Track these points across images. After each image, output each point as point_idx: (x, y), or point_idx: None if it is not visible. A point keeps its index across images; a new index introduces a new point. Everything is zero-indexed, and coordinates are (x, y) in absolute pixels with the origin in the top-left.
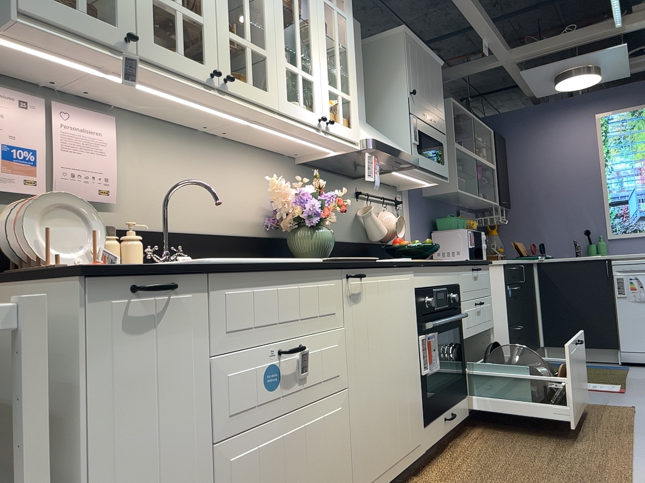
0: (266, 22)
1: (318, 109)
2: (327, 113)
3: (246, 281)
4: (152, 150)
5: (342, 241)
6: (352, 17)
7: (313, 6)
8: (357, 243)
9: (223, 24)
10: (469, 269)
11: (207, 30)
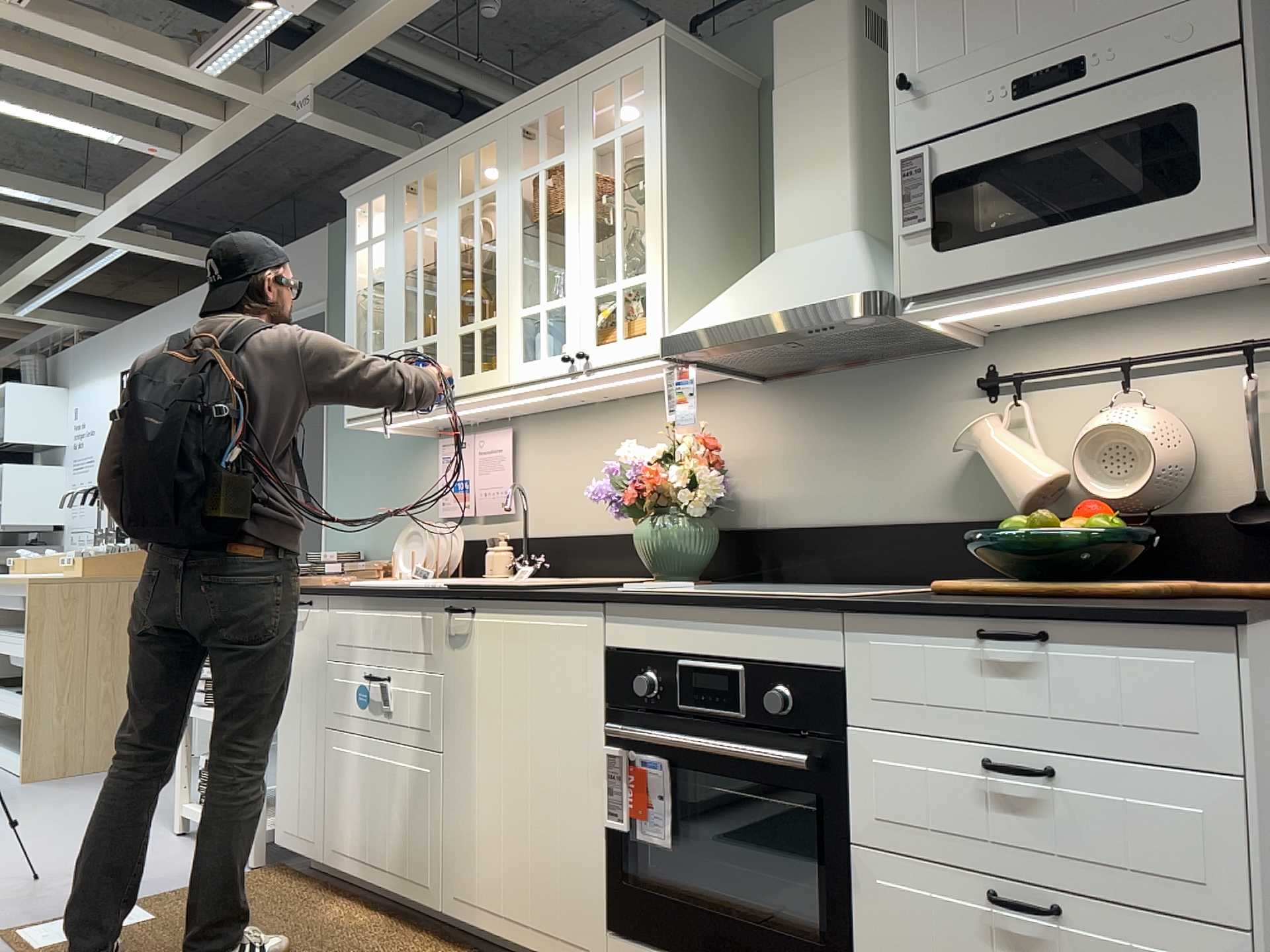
0: (497, 277)
1: (569, 343)
2: (587, 339)
3: (351, 603)
4: (548, 446)
5: (898, 521)
6: (661, 105)
7: (568, 182)
8: (968, 522)
9: (452, 324)
10: (939, 629)
11: (438, 343)
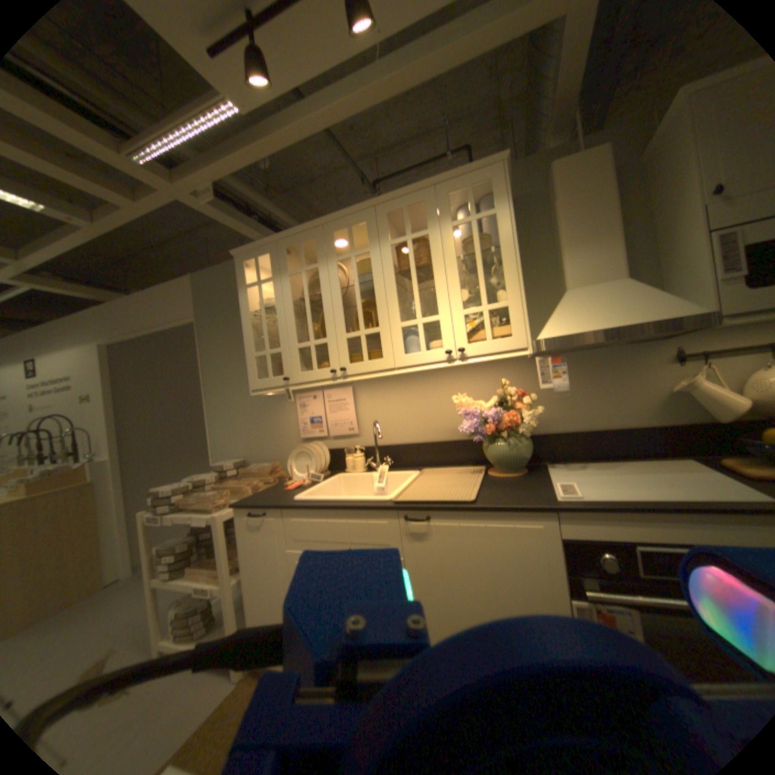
0: (377, 303)
1: (446, 343)
2: (462, 340)
3: (305, 514)
4: (379, 396)
5: (629, 427)
6: (509, 200)
7: (434, 245)
8: (675, 426)
9: (340, 332)
10: None
11: (330, 343)
